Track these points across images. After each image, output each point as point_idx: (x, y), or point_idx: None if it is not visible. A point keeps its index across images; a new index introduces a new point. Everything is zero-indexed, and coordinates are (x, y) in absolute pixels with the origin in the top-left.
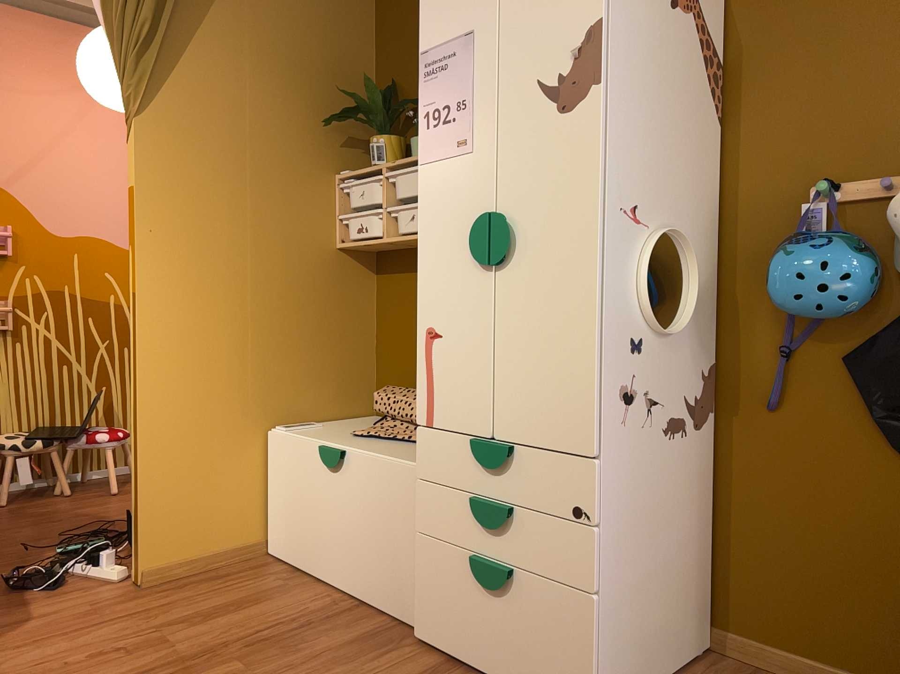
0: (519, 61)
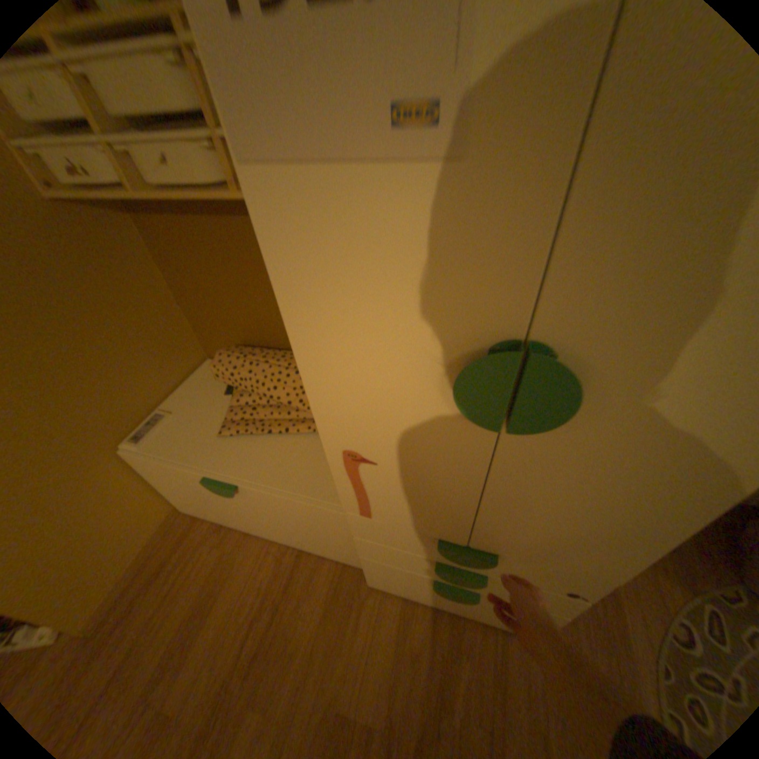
0: None
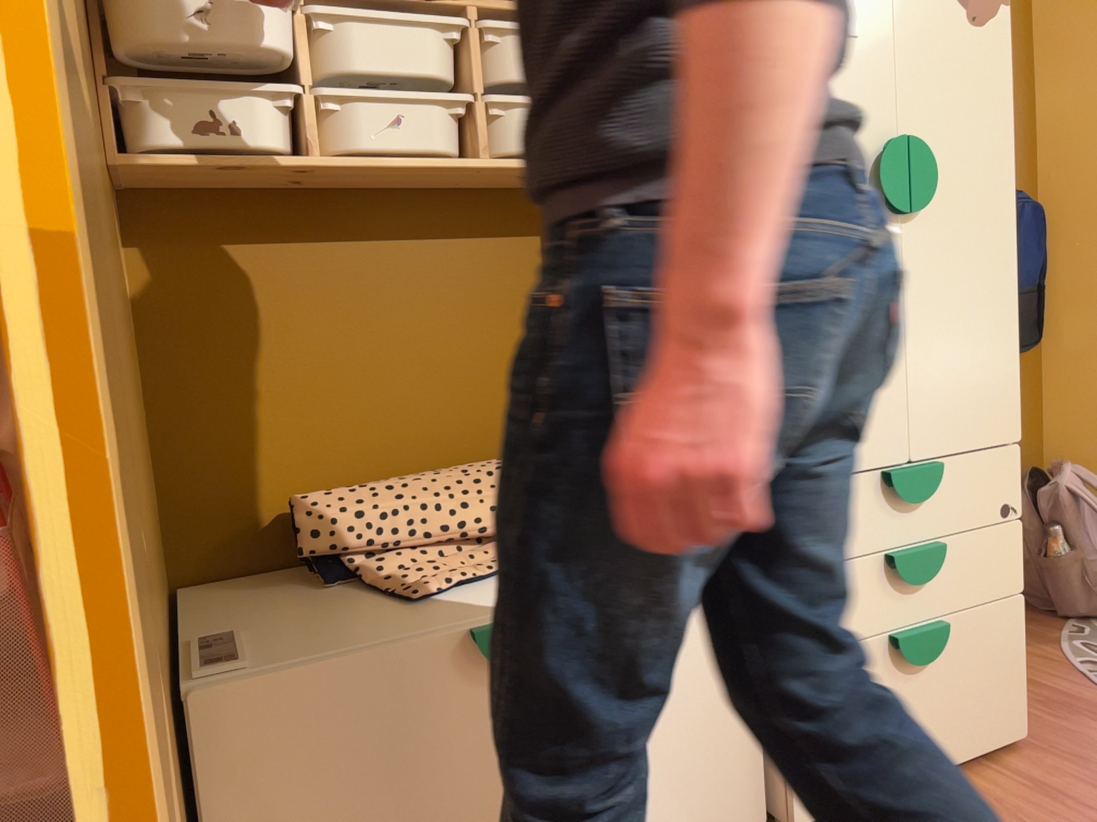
0: None
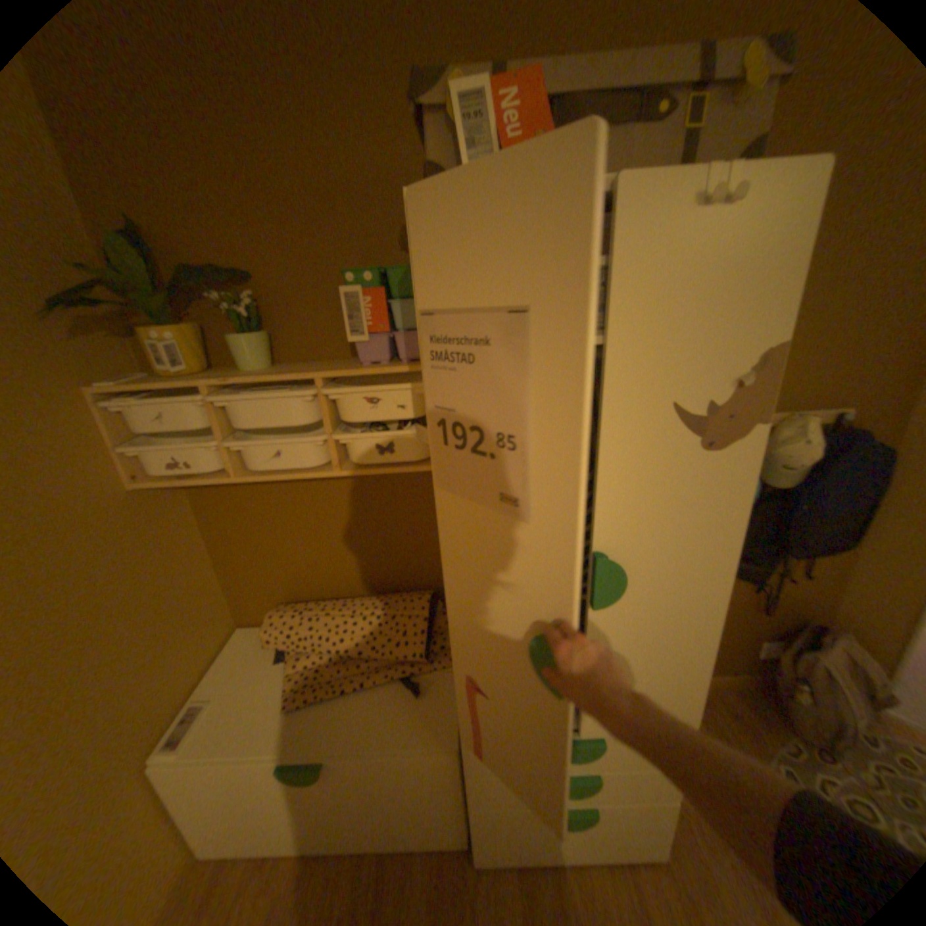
0: (643, 370)
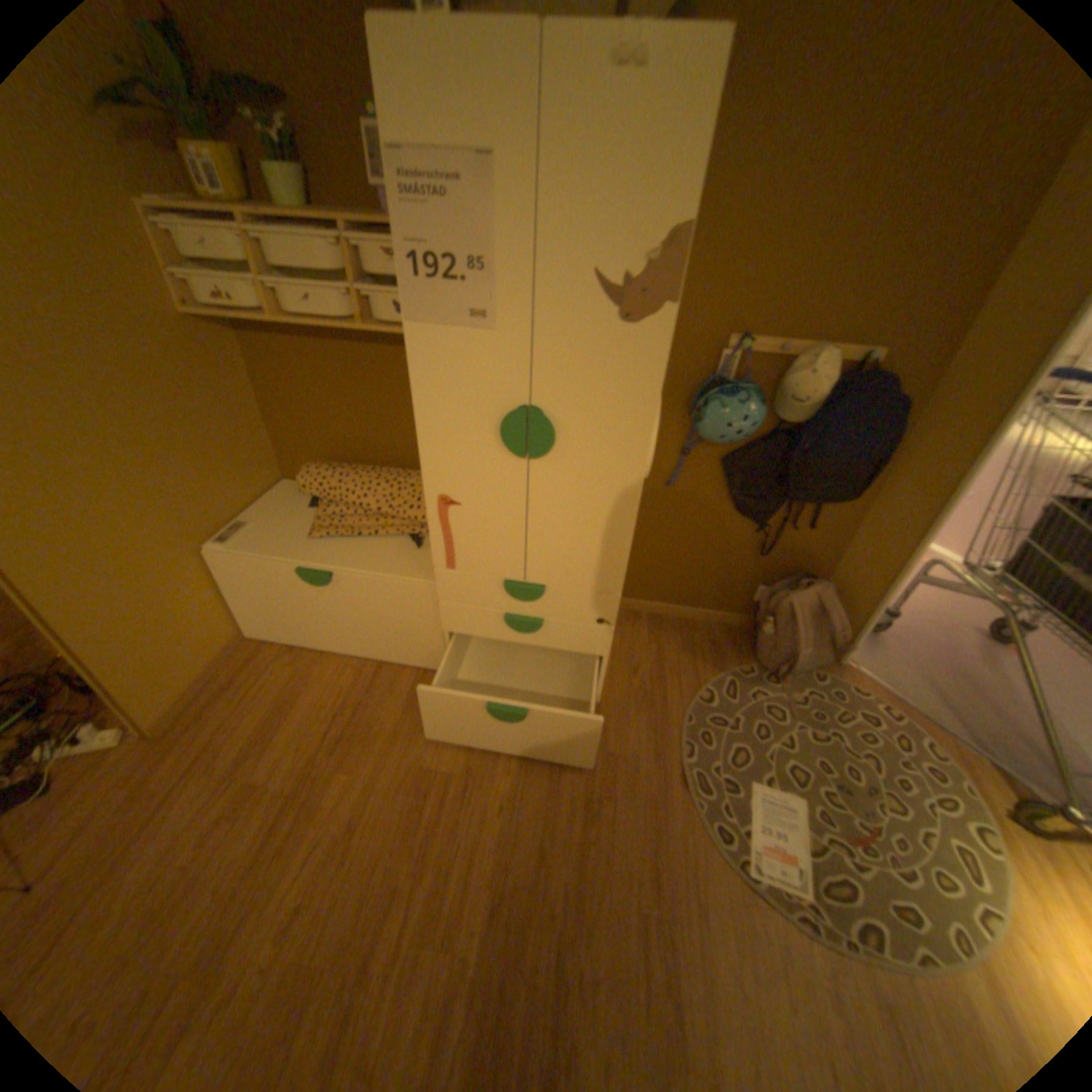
0: (569, 233)
